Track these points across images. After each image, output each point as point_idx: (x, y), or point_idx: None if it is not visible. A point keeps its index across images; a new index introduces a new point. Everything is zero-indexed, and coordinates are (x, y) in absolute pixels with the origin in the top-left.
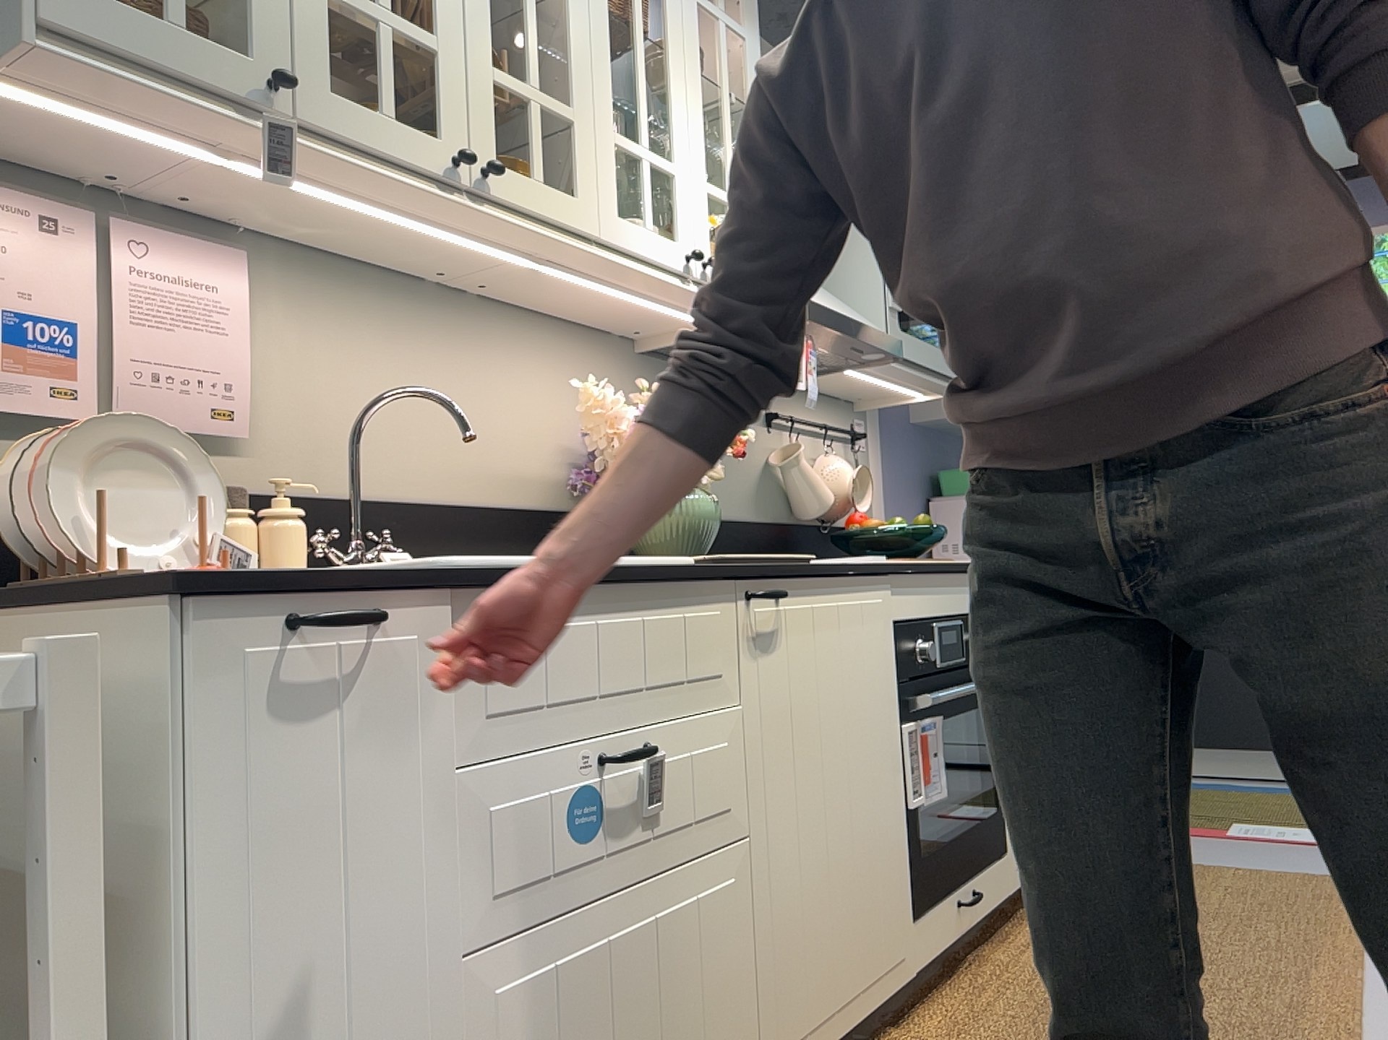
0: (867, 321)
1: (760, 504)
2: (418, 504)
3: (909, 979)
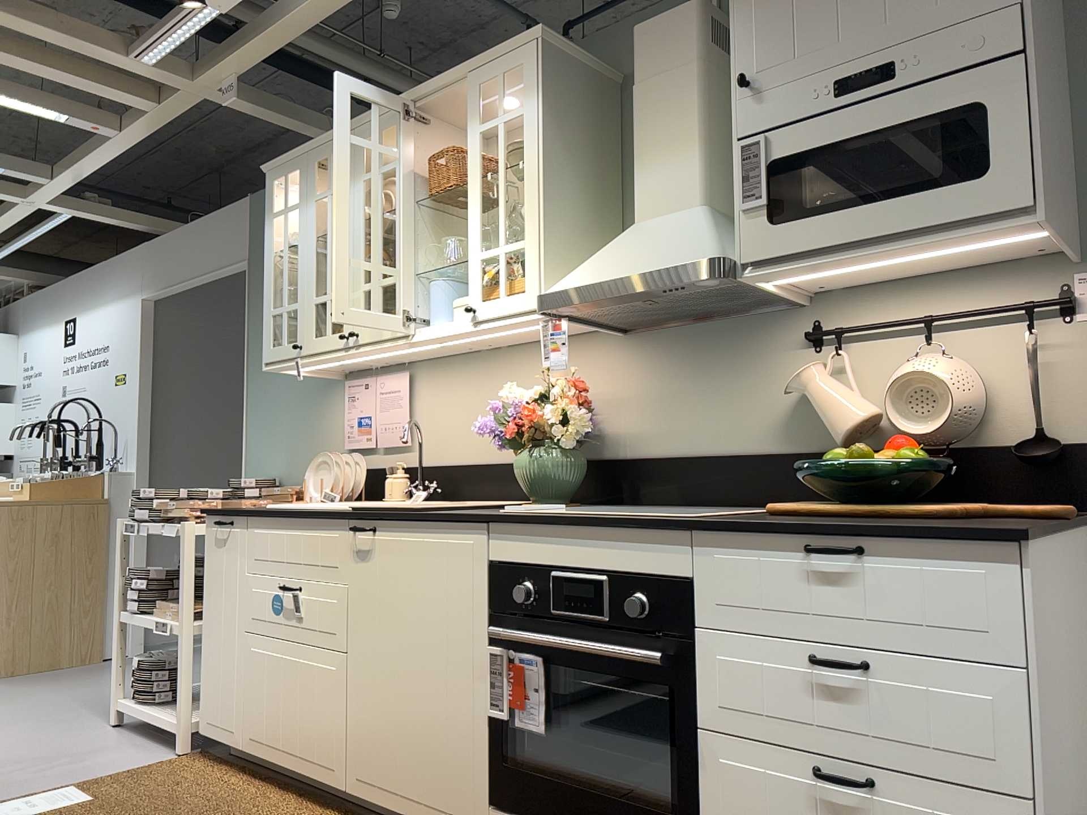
0: (666, 259)
1: (786, 433)
2: (470, 465)
3: None
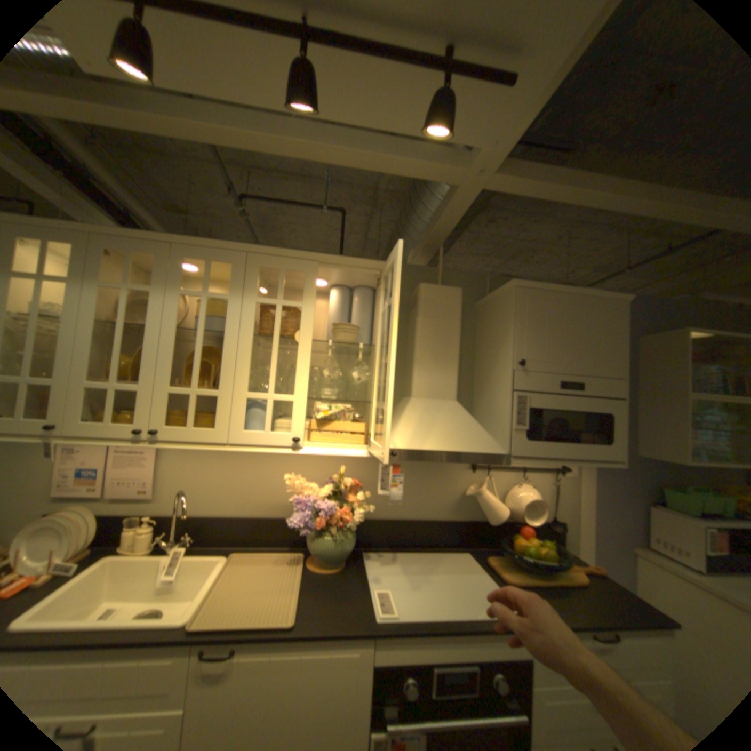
0: (474, 445)
1: (456, 511)
2: (223, 517)
3: None
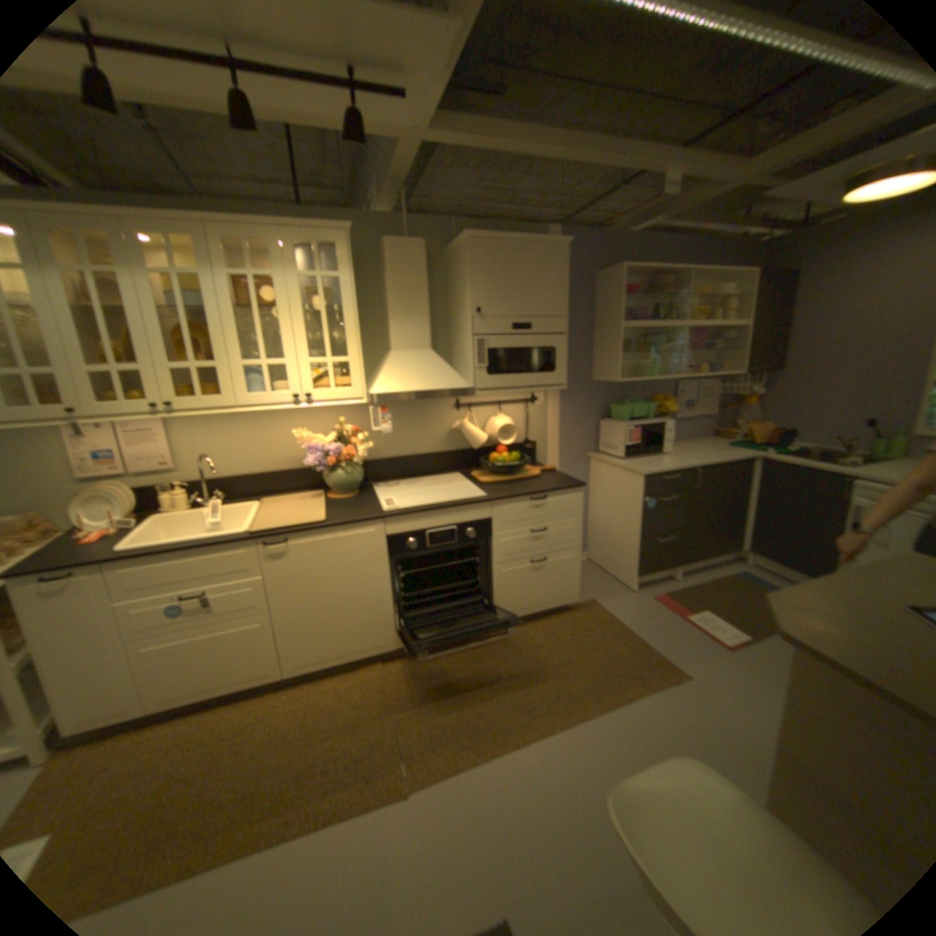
0: (445, 384)
1: (447, 444)
2: (248, 476)
3: (392, 652)
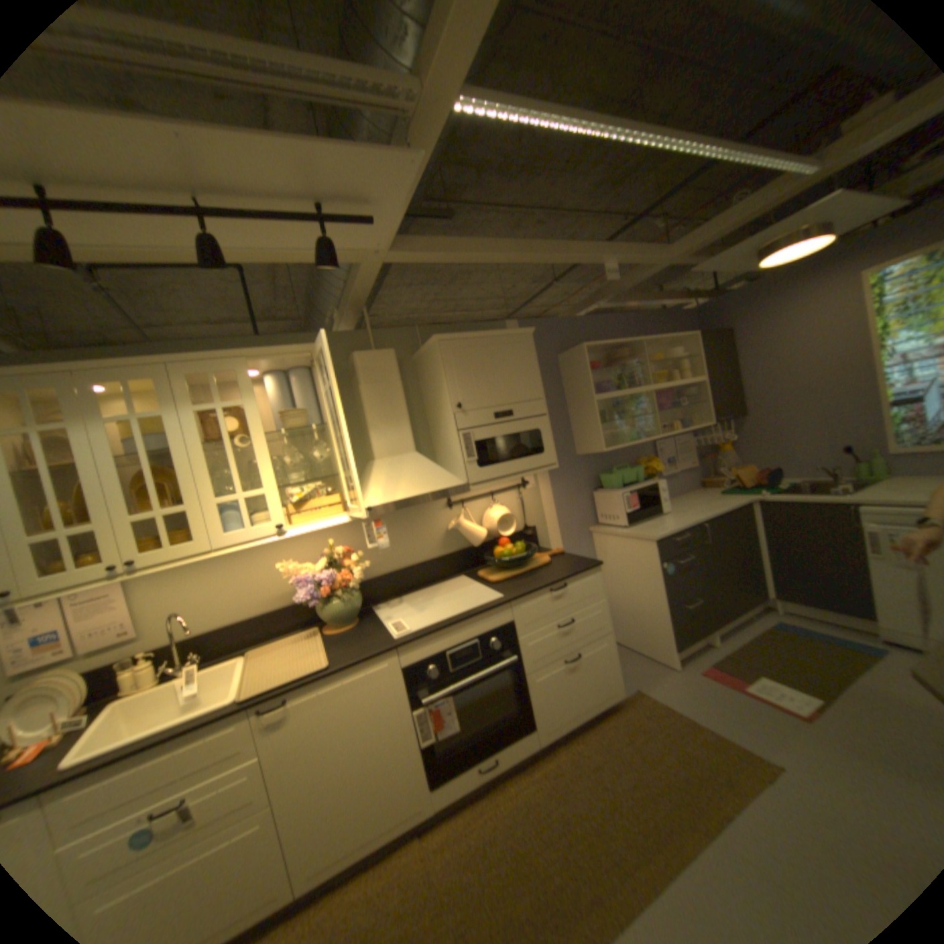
0: (438, 485)
1: (445, 547)
2: (225, 628)
3: (428, 819)
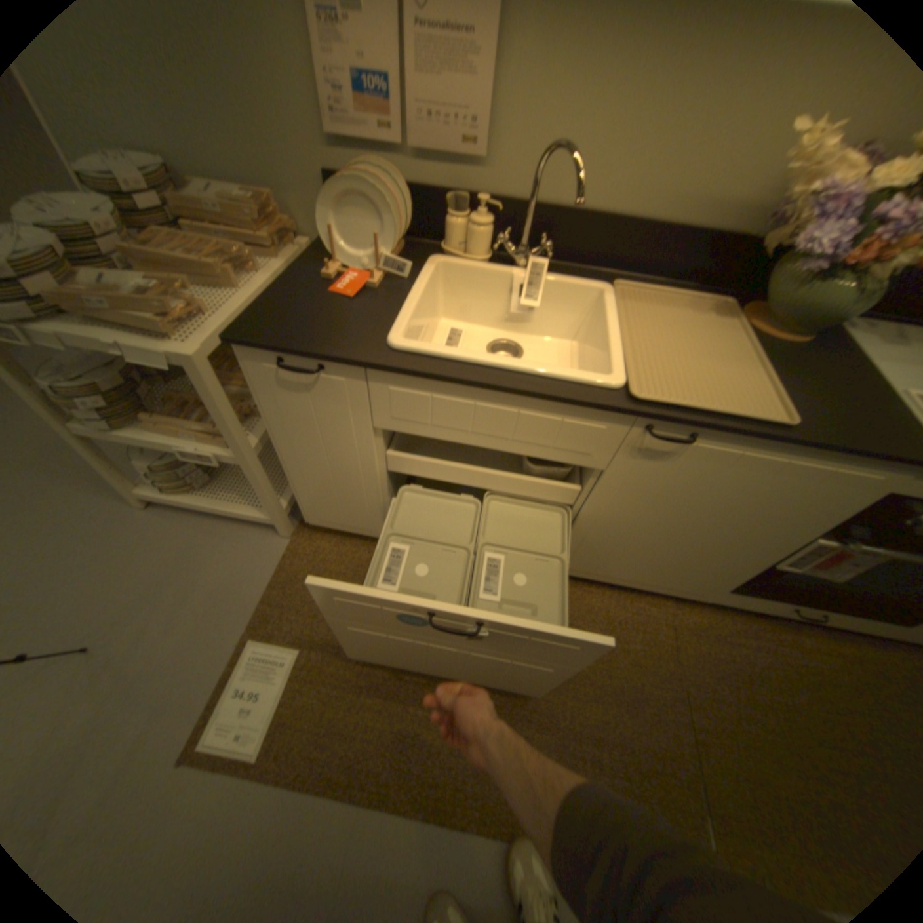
0: None
1: None
2: (604, 213)
3: (703, 602)
